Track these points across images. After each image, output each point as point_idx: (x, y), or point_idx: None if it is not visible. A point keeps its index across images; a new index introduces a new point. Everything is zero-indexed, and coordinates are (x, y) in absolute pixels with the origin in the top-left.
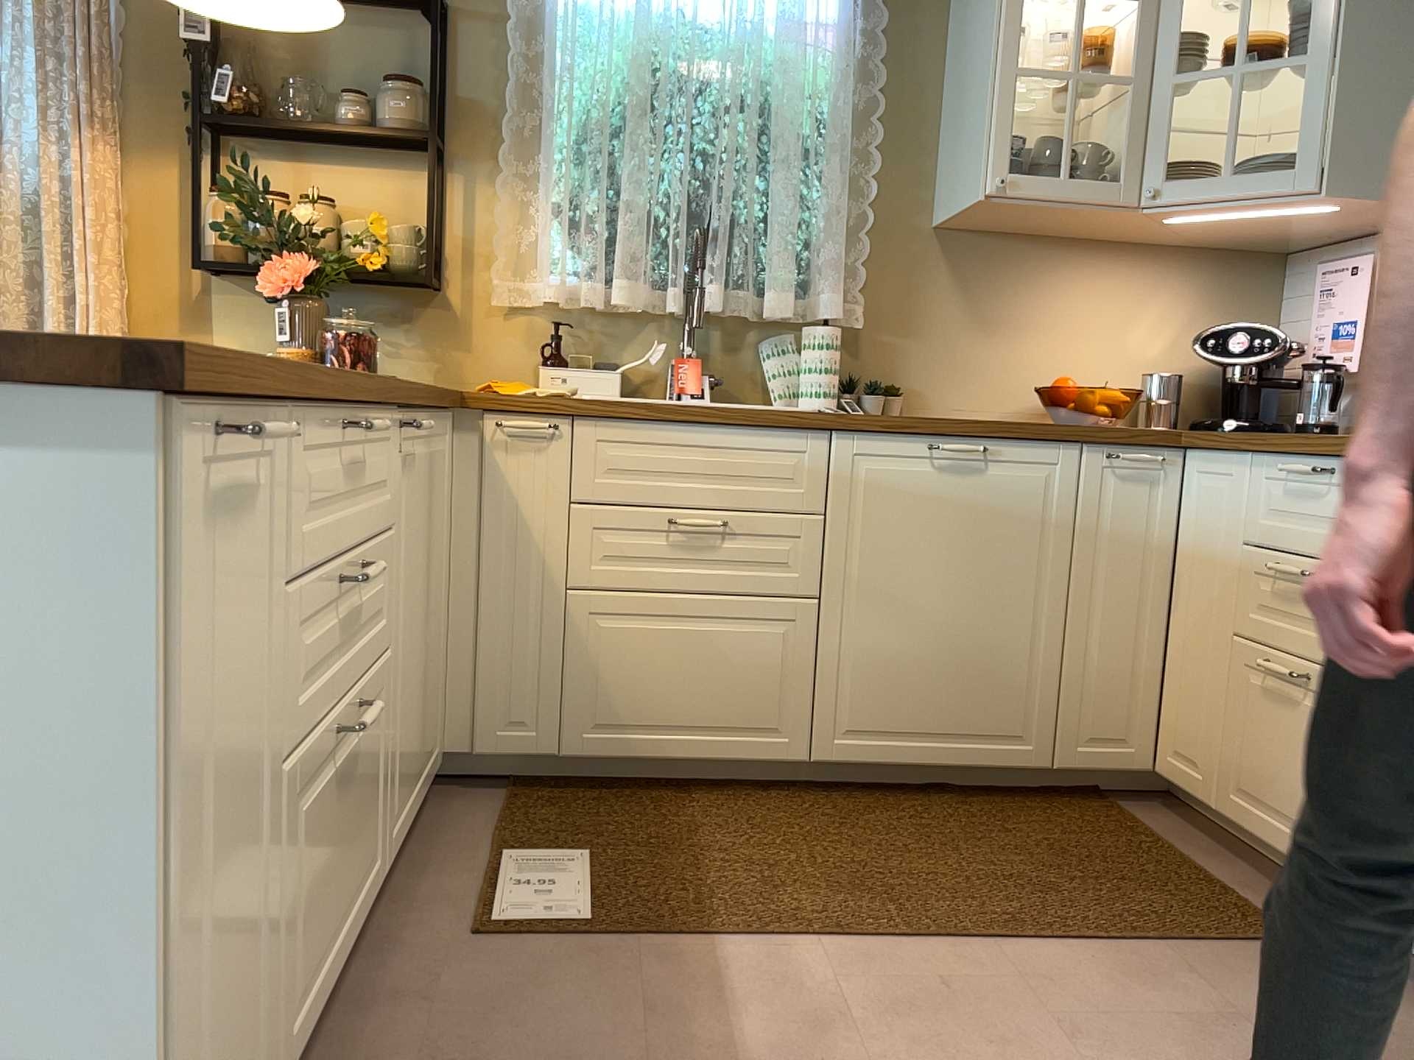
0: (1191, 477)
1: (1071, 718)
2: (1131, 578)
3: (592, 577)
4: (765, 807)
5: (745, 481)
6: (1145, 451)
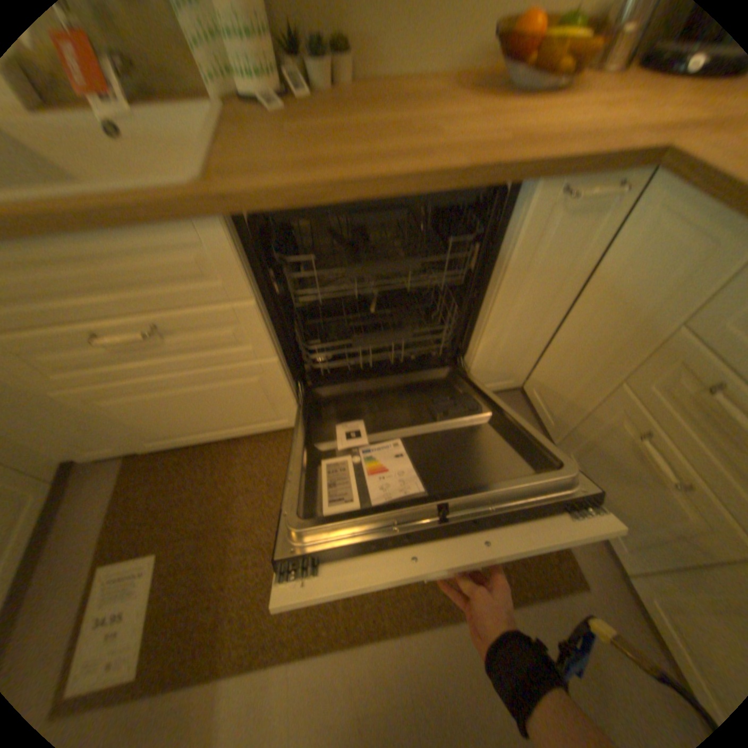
0: (648, 205)
1: (475, 376)
2: (545, 295)
3: (57, 380)
4: (280, 451)
5: (145, 282)
6: (609, 175)
